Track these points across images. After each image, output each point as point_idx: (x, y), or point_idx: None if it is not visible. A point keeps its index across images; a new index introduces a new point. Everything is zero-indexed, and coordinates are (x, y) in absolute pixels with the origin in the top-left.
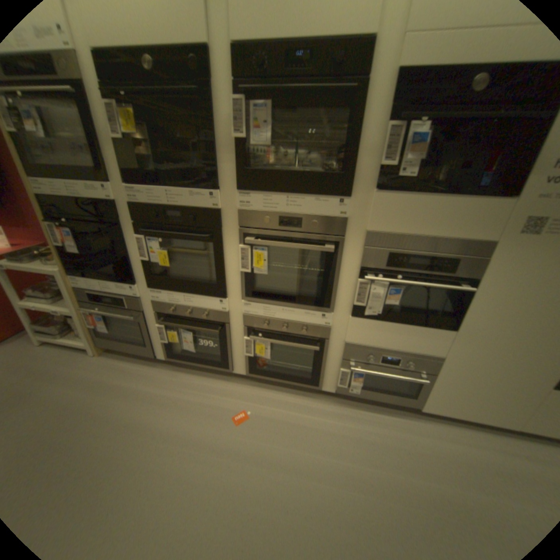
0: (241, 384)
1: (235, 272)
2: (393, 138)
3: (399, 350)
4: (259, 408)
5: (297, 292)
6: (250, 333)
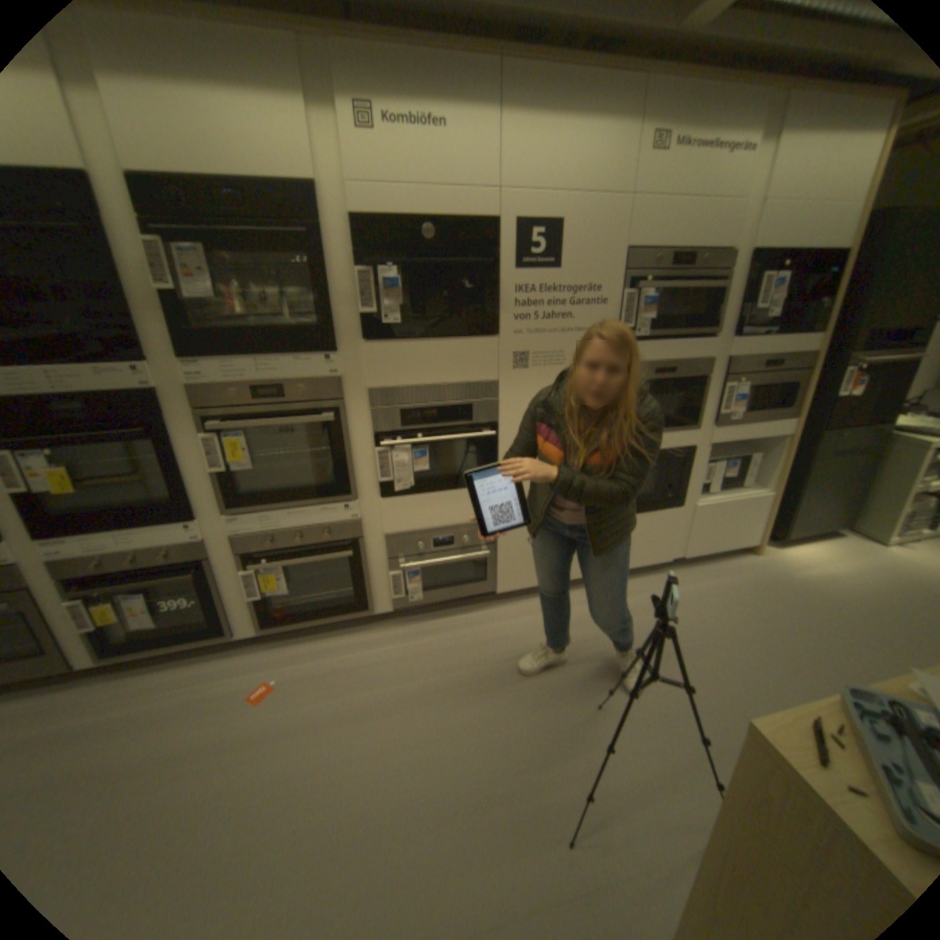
0: (248, 654)
1: (197, 478)
2: (362, 286)
3: (445, 526)
4: (285, 673)
5: (303, 487)
6: (244, 564)
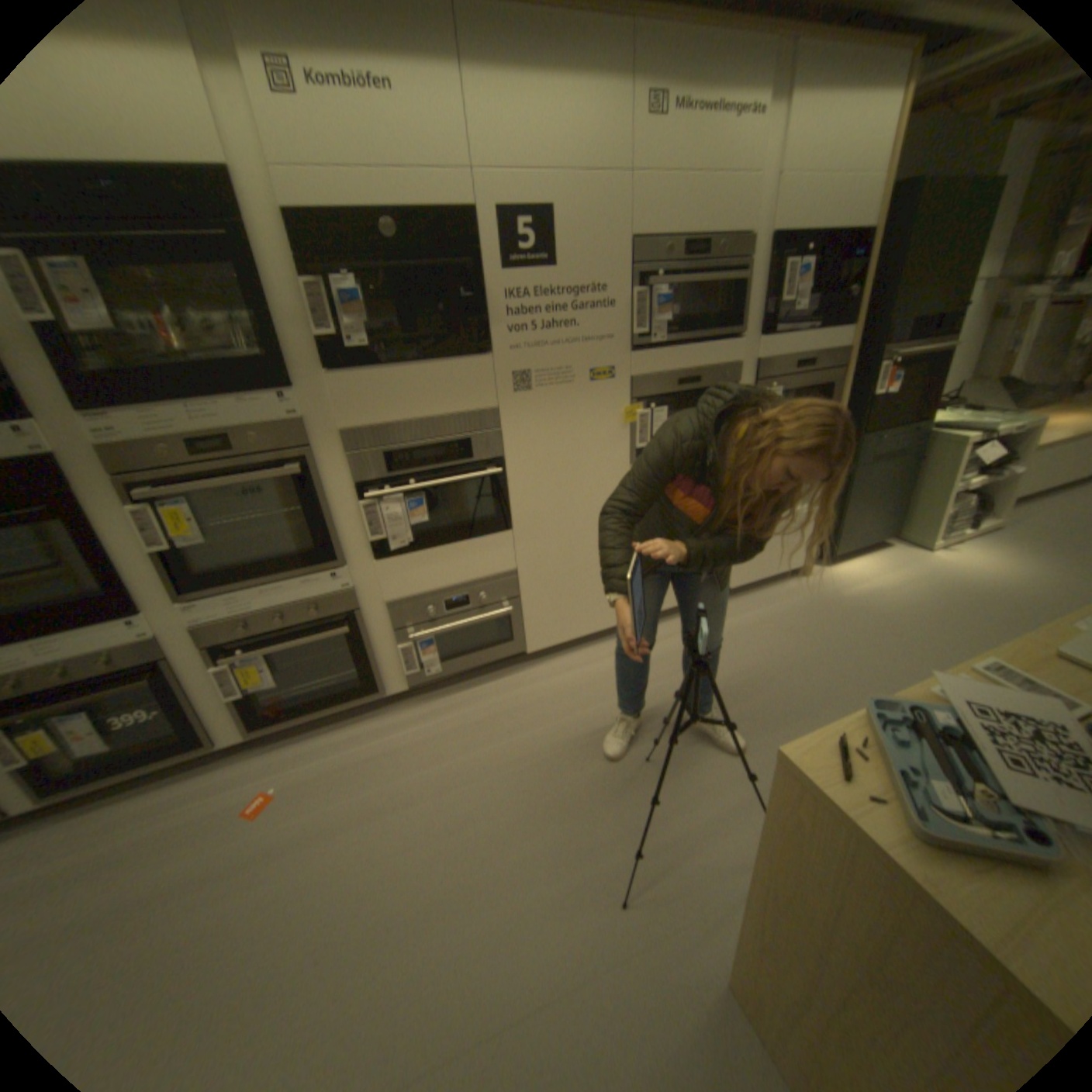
0: (238, 763)
1: (134, 561)
2: (313, 301)
3: (457, 584)
4: (286, 777)
5: (275, 557)
6: (215, 659)
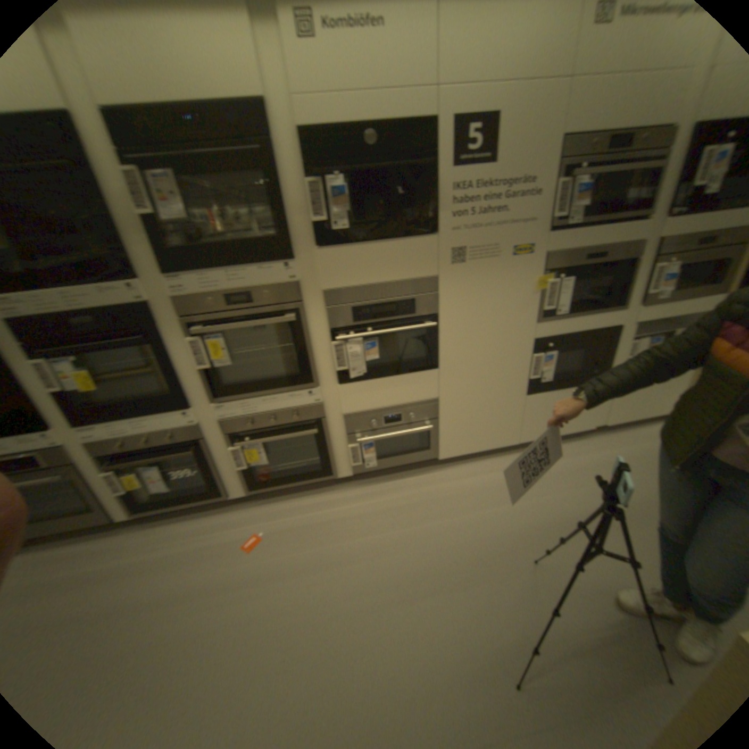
0: (240, 510)
1: (186, 374)
2: (311, 195)
3: (393, 405)
4: (269, 526)
5: (272, 377)
6: (230, 442)
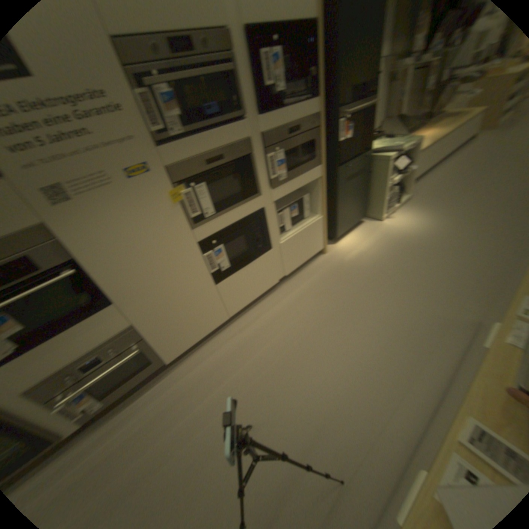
0: None
1: None
2: None
3: (79, 356)
4: None
5: None
6: None
